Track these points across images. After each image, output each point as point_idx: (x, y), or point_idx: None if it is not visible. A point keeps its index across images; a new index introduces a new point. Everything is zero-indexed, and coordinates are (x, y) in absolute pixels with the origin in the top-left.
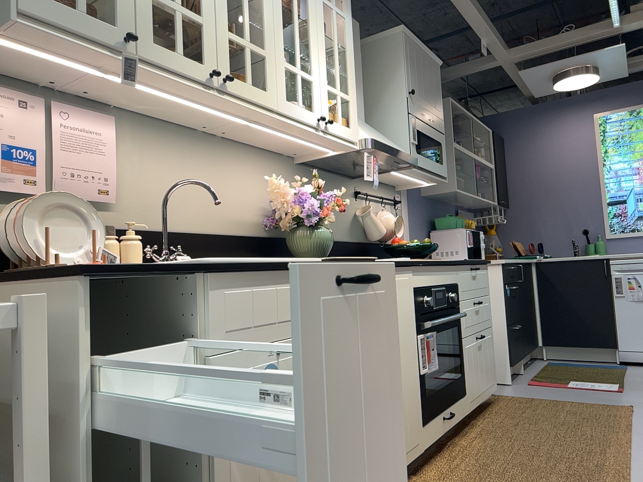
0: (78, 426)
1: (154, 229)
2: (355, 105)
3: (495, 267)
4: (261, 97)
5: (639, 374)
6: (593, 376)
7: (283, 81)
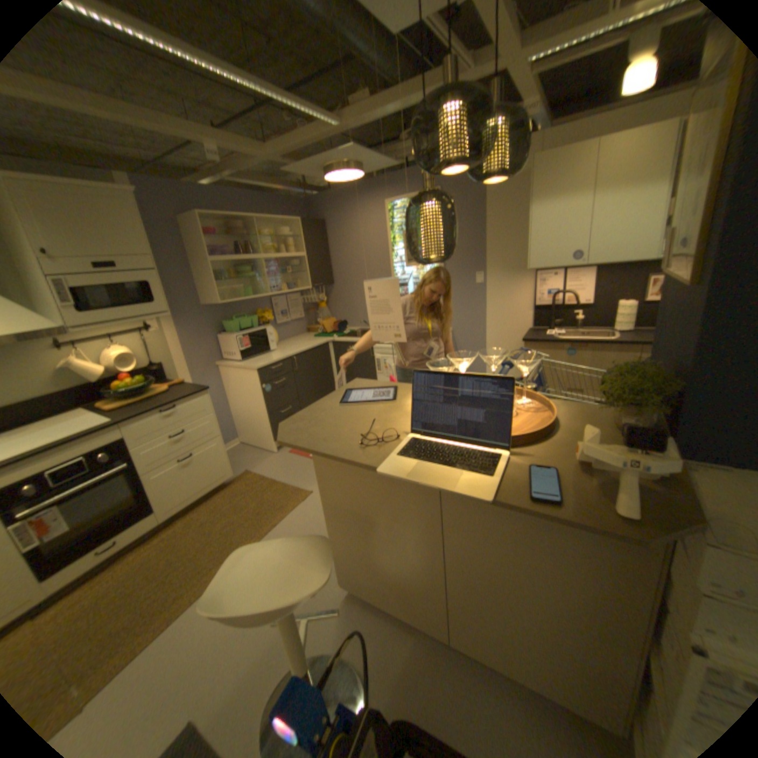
0: None
1: None
2: None
3: (253, 372)
4: None
5: None
6: None
7: None
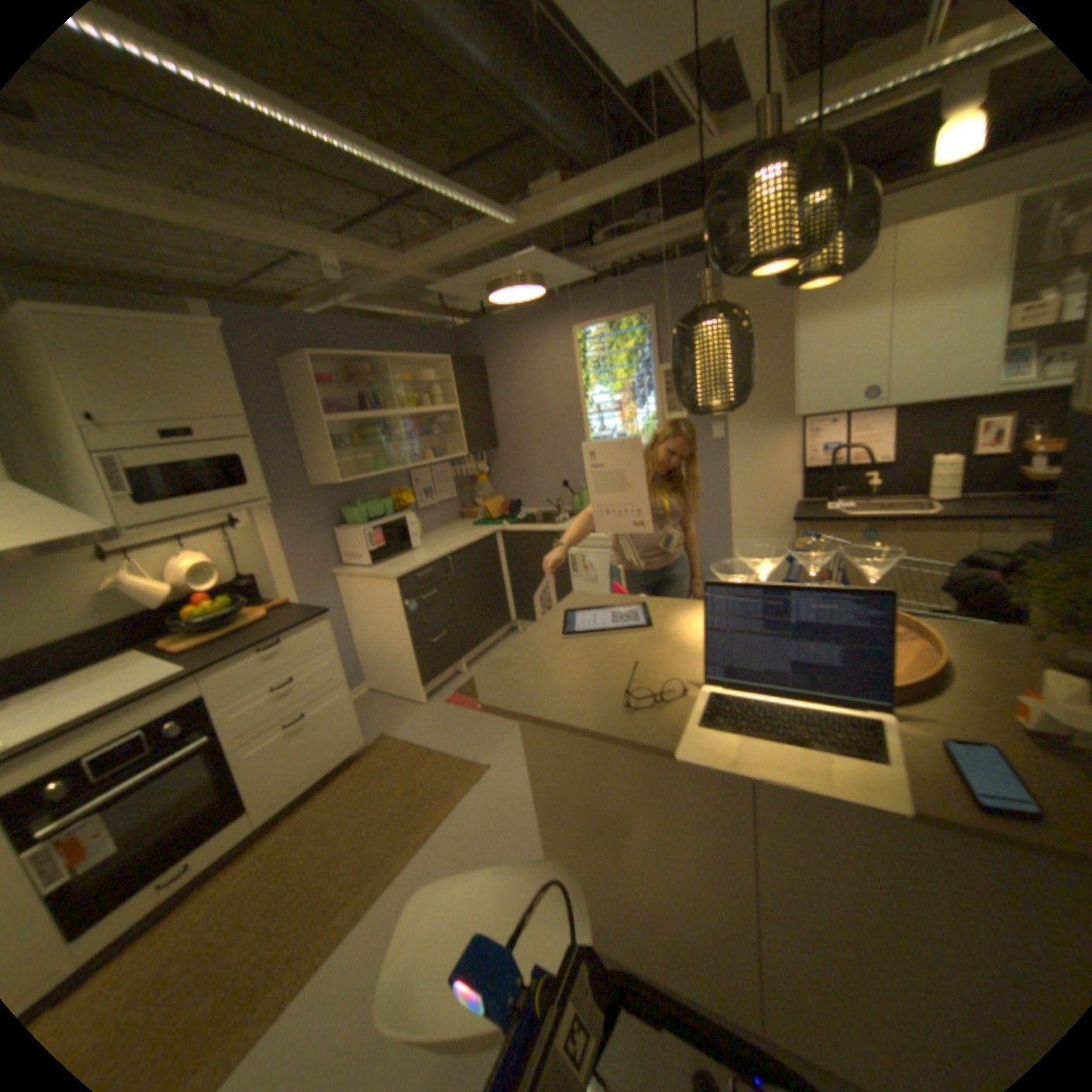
0: None
1: None
2: None
3: (391, 583)
4: None
5: None
6: None
7: None
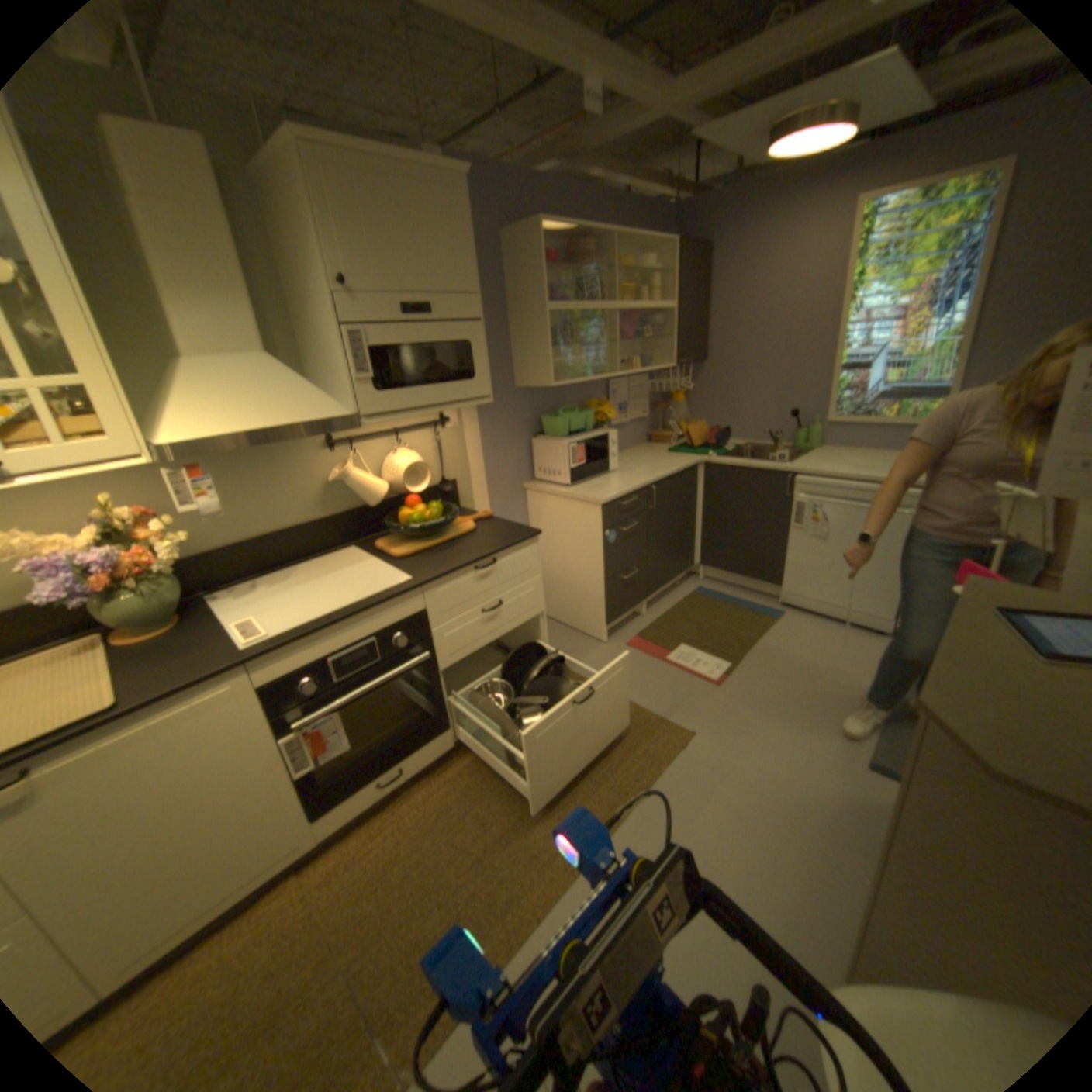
0: None
1: None
2: (106, 388)
3: (592, 507)
4: None
5: (781, 641)
6: (717, 639)
7: None
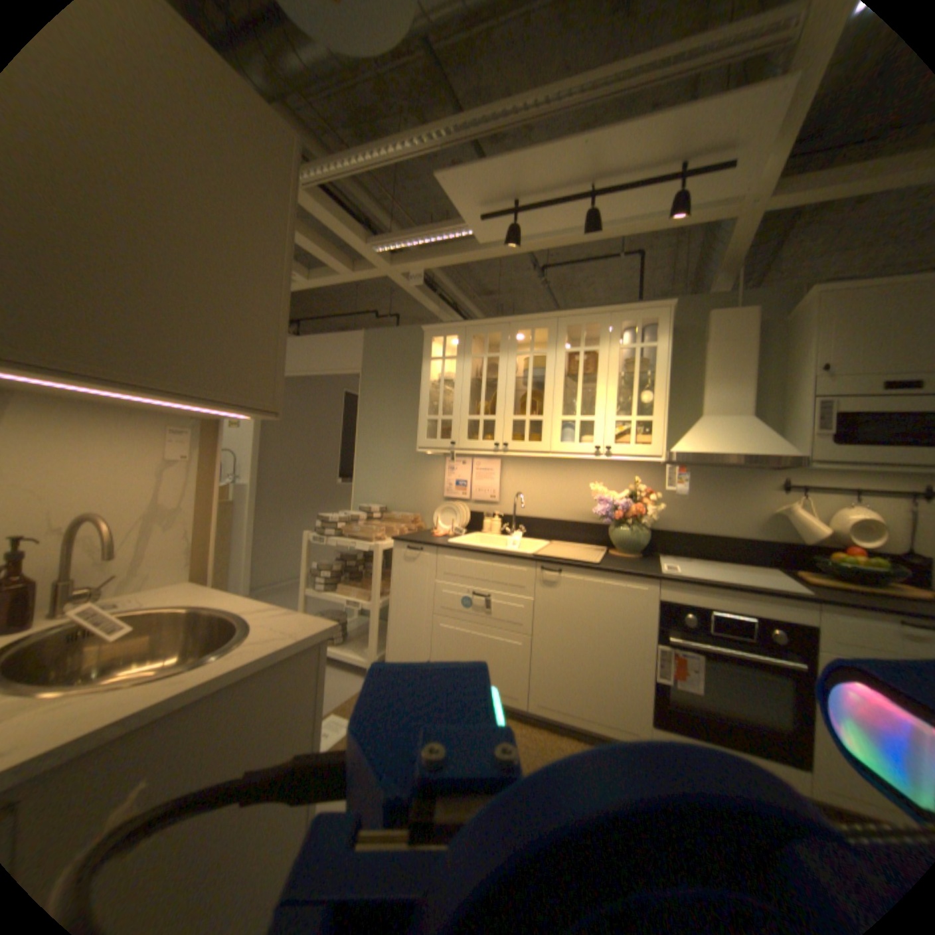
0: (391, 583)
1: (519, 514)
2: (659, 422)
3: None
4: (534, 447)
5: None
6: None
7: (557, 430)
